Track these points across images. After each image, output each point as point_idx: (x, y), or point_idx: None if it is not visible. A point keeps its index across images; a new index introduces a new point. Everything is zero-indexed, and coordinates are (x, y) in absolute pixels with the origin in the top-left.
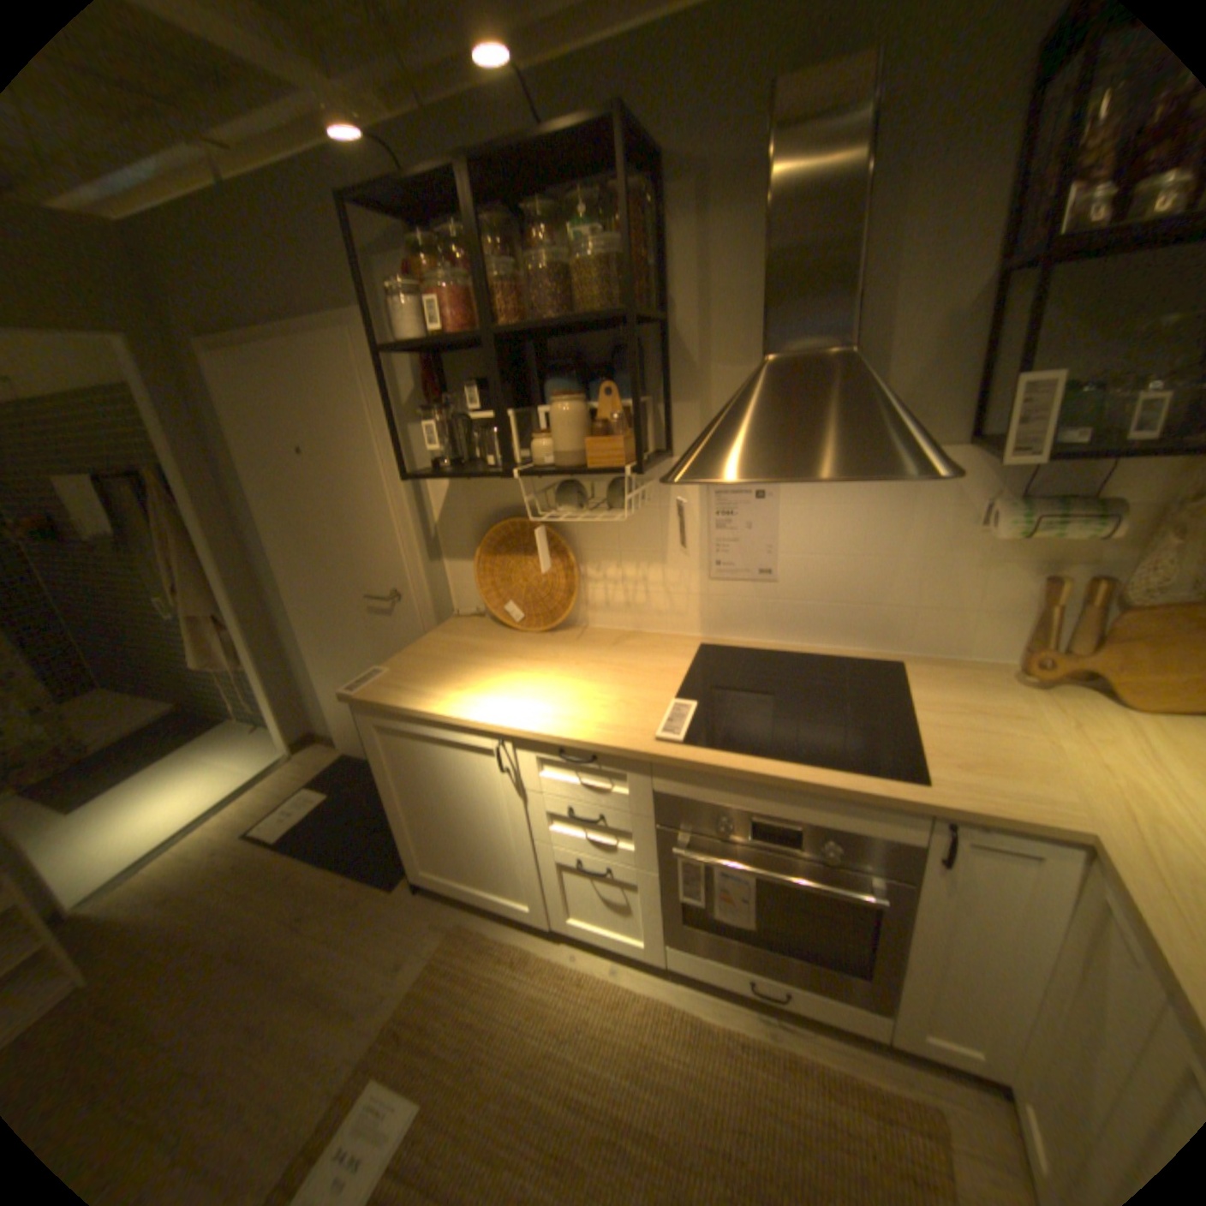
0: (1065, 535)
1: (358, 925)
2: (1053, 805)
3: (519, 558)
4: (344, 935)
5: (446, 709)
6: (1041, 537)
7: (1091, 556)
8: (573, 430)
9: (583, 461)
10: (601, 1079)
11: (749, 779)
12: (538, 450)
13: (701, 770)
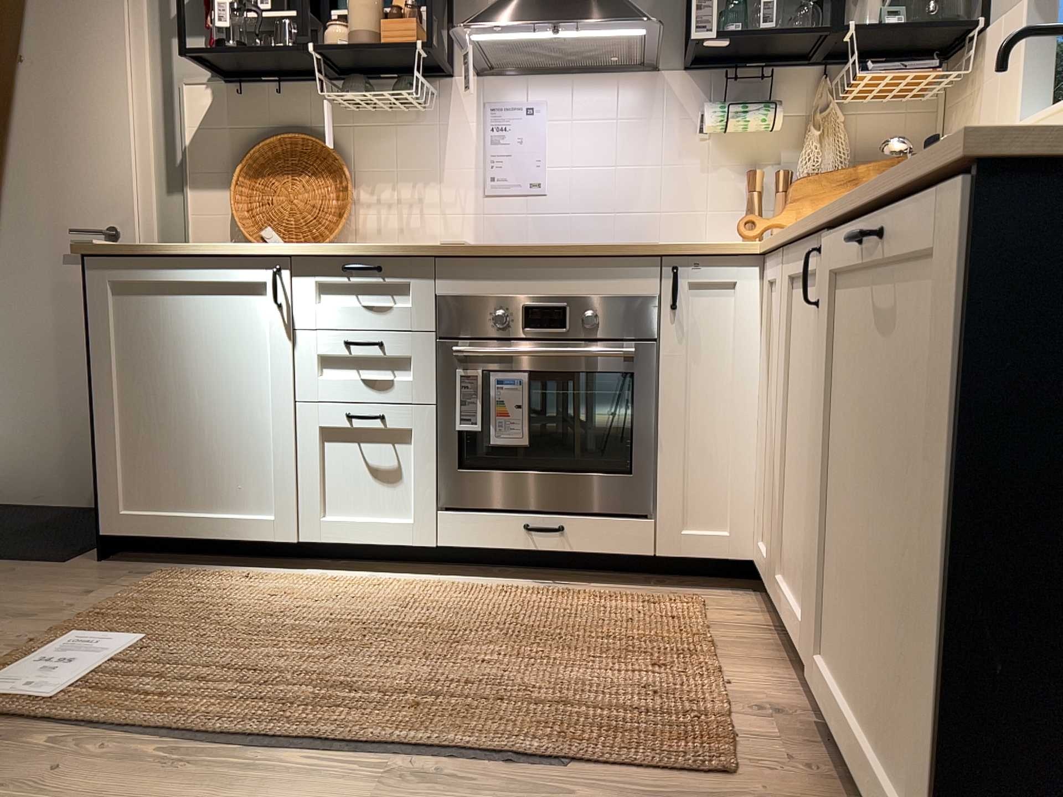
0: (744, 120)
1: (21, 580)
2: (738, 245)
3: (284, 179)
4: (2, 585)
5: (215, 245)
6: (738, 146)
7: (771, 160)
8: (369, 13)
9: (376, 43)
10: (368, 614)
11: (522, 258)
12: (332, 36)
13: (481, 257)
